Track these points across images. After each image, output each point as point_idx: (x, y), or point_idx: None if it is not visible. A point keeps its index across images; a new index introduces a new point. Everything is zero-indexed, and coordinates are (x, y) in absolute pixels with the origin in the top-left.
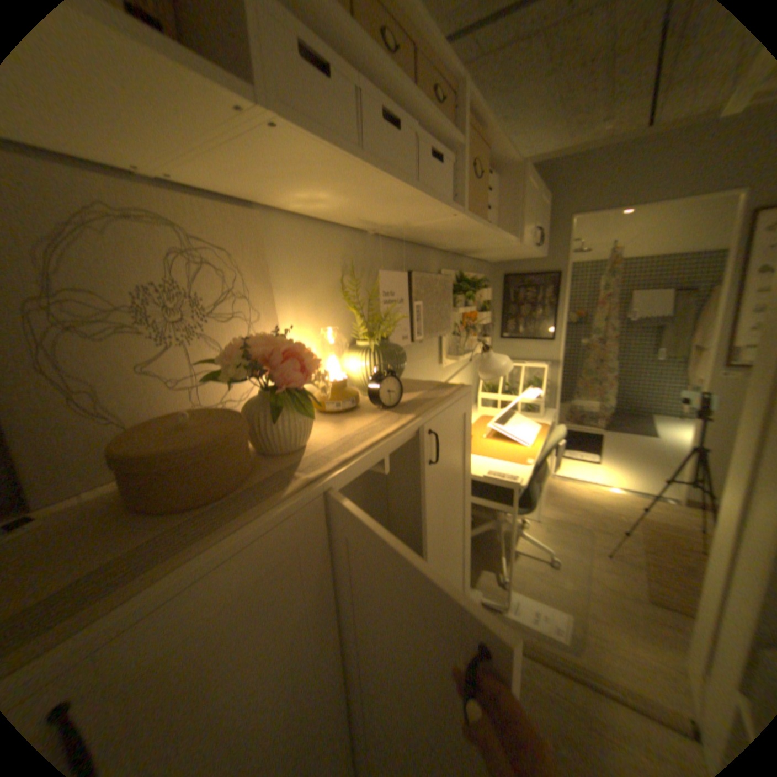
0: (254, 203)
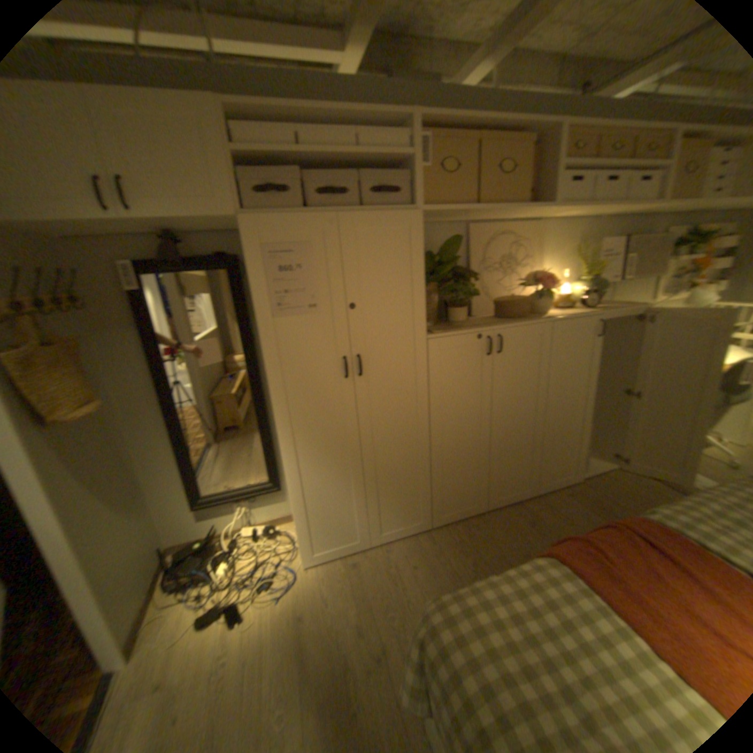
0: (541, 220)
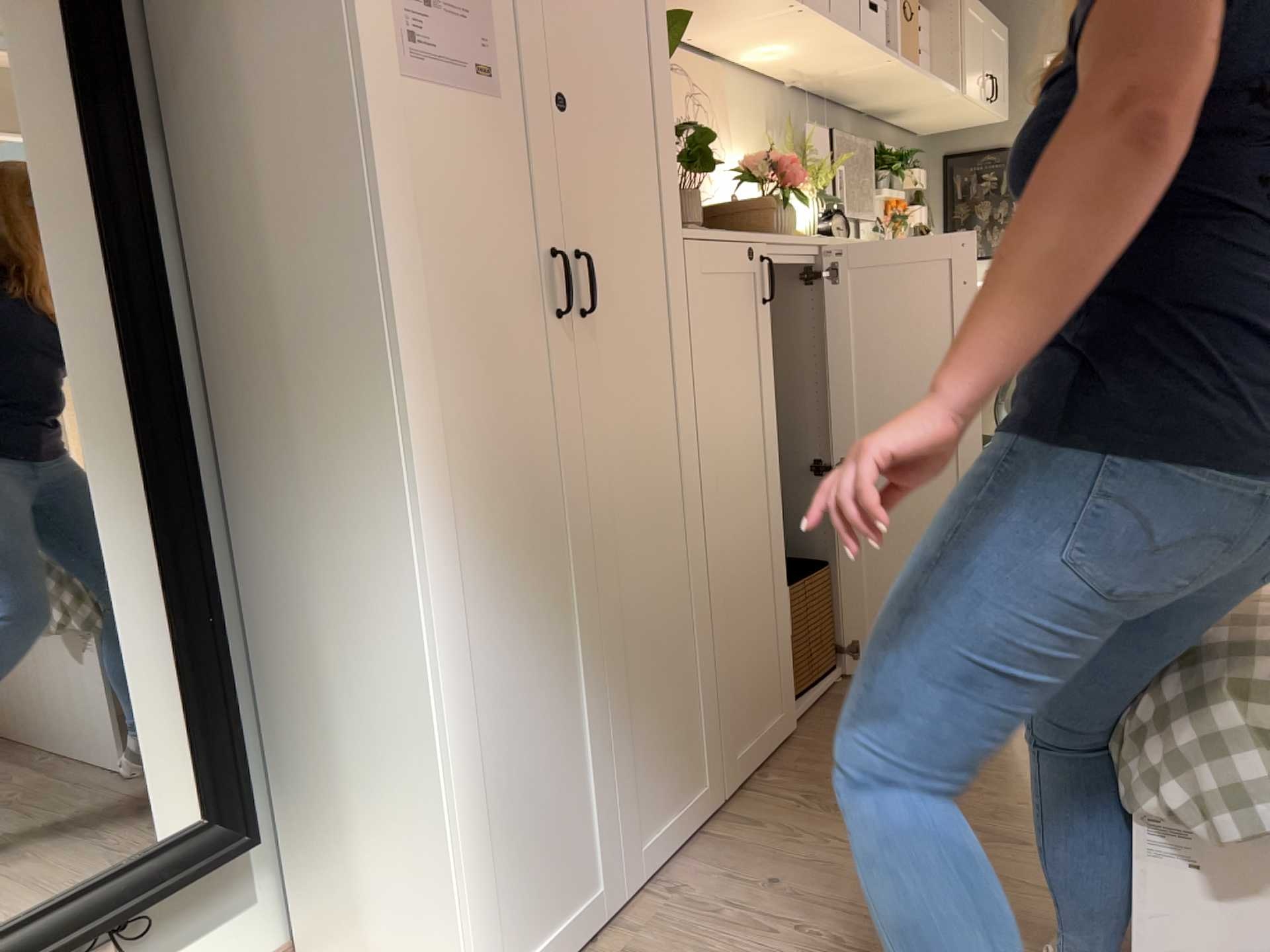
0: (720, 61)
